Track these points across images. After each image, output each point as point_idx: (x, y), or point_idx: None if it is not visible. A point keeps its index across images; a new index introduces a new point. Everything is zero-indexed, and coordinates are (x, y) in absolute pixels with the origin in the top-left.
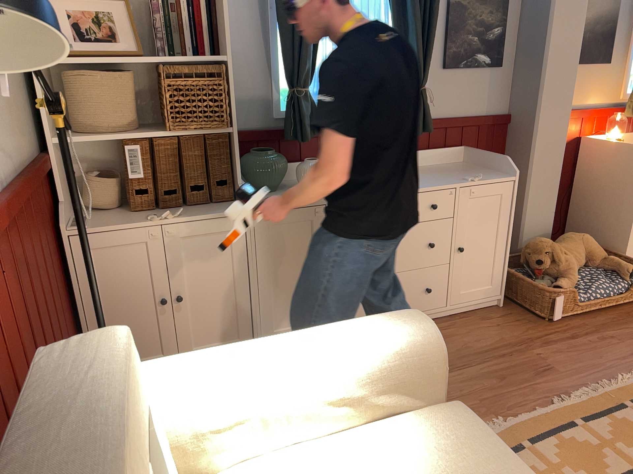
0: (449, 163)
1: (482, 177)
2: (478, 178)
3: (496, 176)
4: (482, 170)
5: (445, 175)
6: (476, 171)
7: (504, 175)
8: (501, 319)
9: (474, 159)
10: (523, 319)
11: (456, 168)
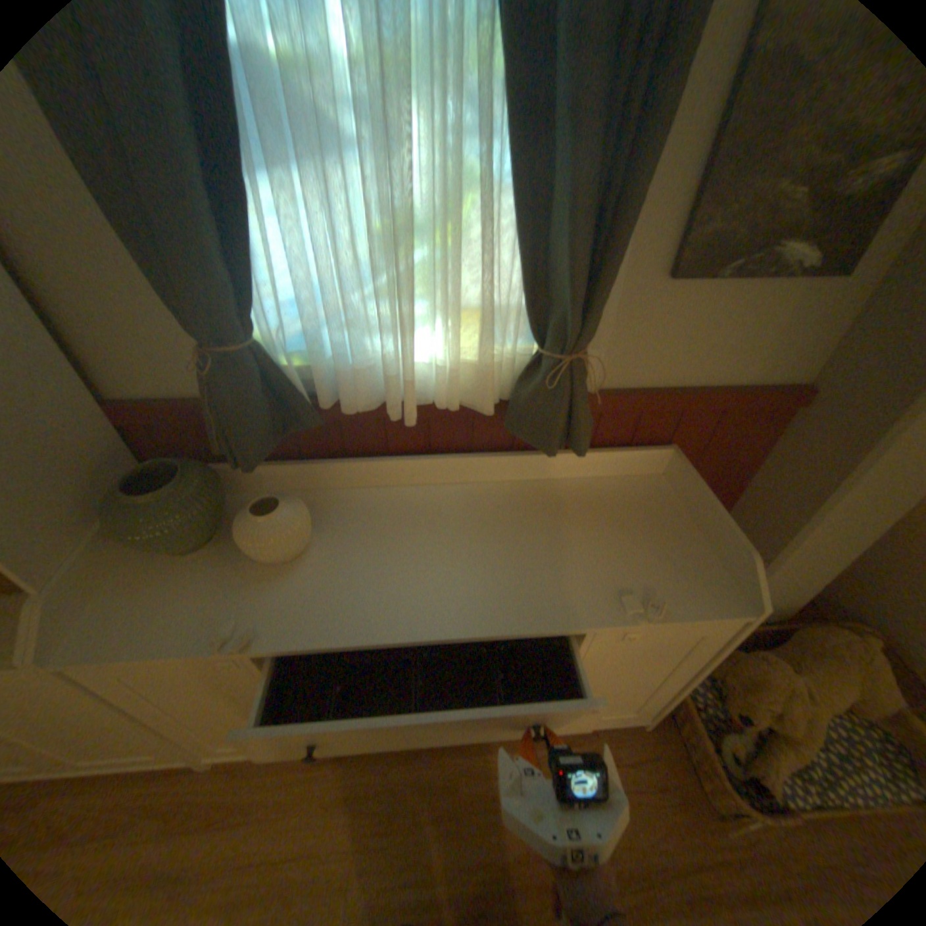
0: (630, 474)
1: (665, 611)
2: (652, 616)
3: (708, 595)
4: (687, 538)
5: (592, 547)
6: (671, 539)
7: (729, 593)
8: (633, 772)
9: (685, 483)
10: (672, 788)
11: (633, 510)
